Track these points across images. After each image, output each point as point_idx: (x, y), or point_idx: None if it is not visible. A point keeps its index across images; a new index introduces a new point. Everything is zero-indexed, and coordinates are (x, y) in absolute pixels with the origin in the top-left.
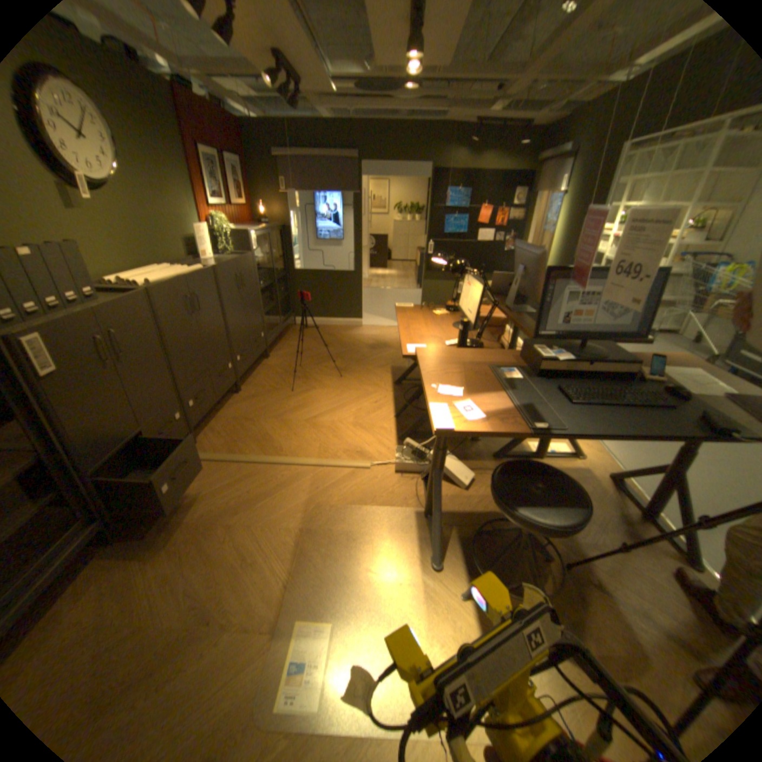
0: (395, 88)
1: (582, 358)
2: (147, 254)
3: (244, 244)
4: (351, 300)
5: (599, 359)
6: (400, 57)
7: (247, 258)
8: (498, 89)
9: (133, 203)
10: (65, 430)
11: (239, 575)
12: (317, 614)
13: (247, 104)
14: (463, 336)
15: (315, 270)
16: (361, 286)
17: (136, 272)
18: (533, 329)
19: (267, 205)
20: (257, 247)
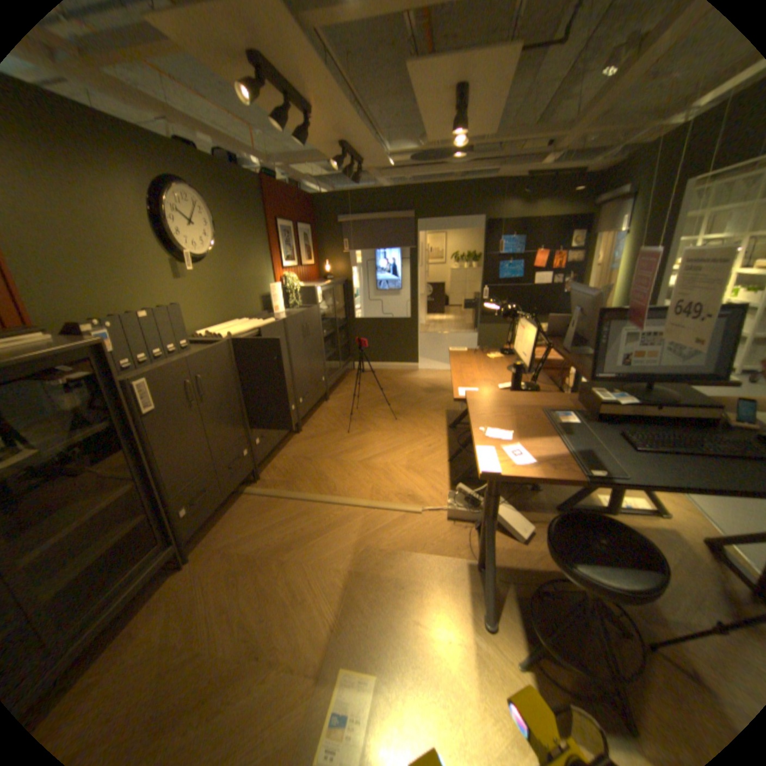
0: (447, 155)
1: (651, 402)
2: (231, 311)
3: (310, 298)
4: (407, 345)
5: (673, 403)
6: (451, 131)
7: (312, 310)
8: (548, 144)
9: (223, 271)
10: (156, 460)
11: (289, 612)
12: (361, 663)
13: (319, 183)
14: (517, 379)
15: (374, 318)
16: (417, 332)
17: (221, 326)
18: (593, 371)
19: (332, 263)
20: (321, 300)
